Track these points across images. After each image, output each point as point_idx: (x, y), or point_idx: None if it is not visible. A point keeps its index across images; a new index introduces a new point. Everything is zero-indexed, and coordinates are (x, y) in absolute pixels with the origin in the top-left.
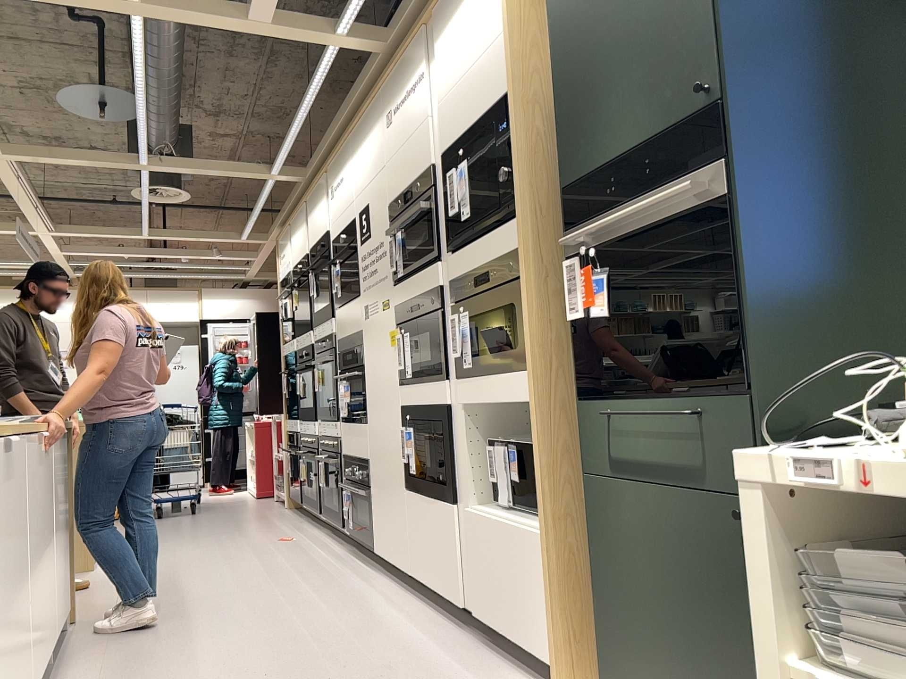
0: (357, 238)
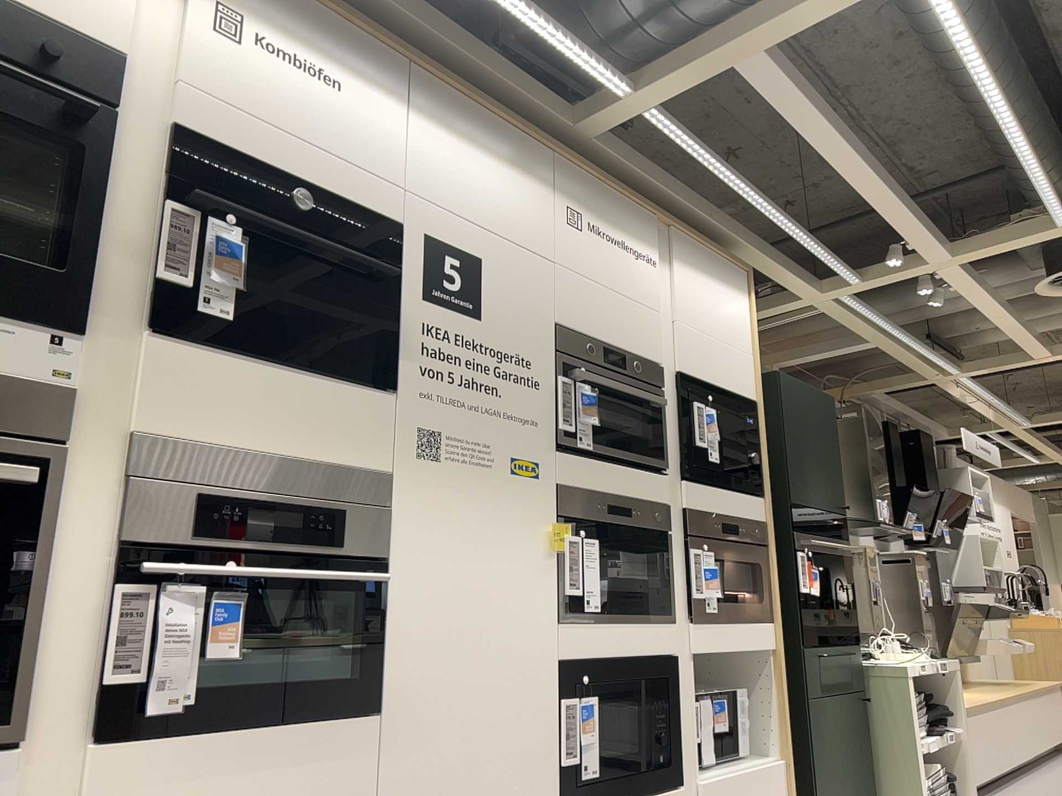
0: (408, 272)
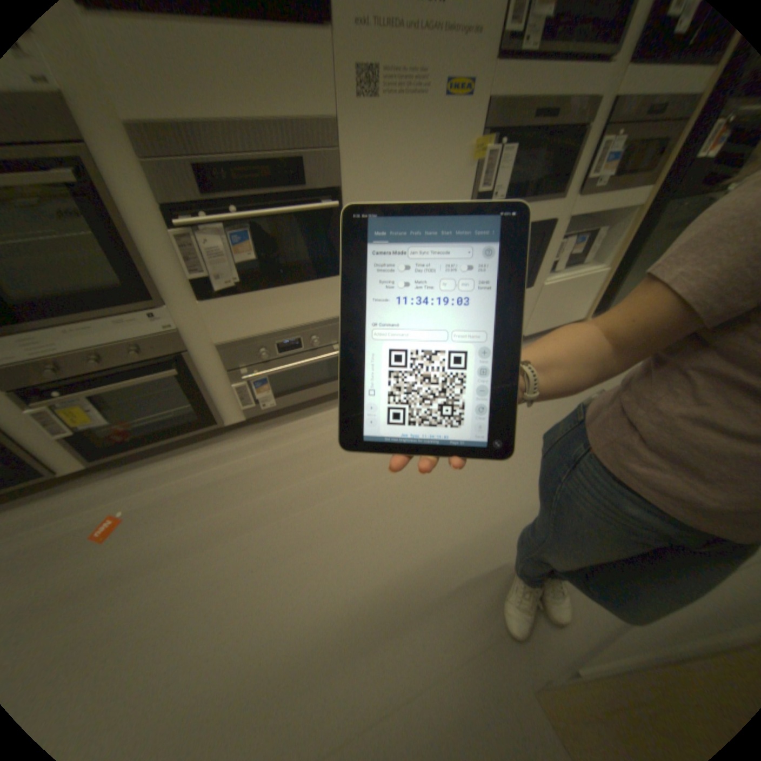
0: None
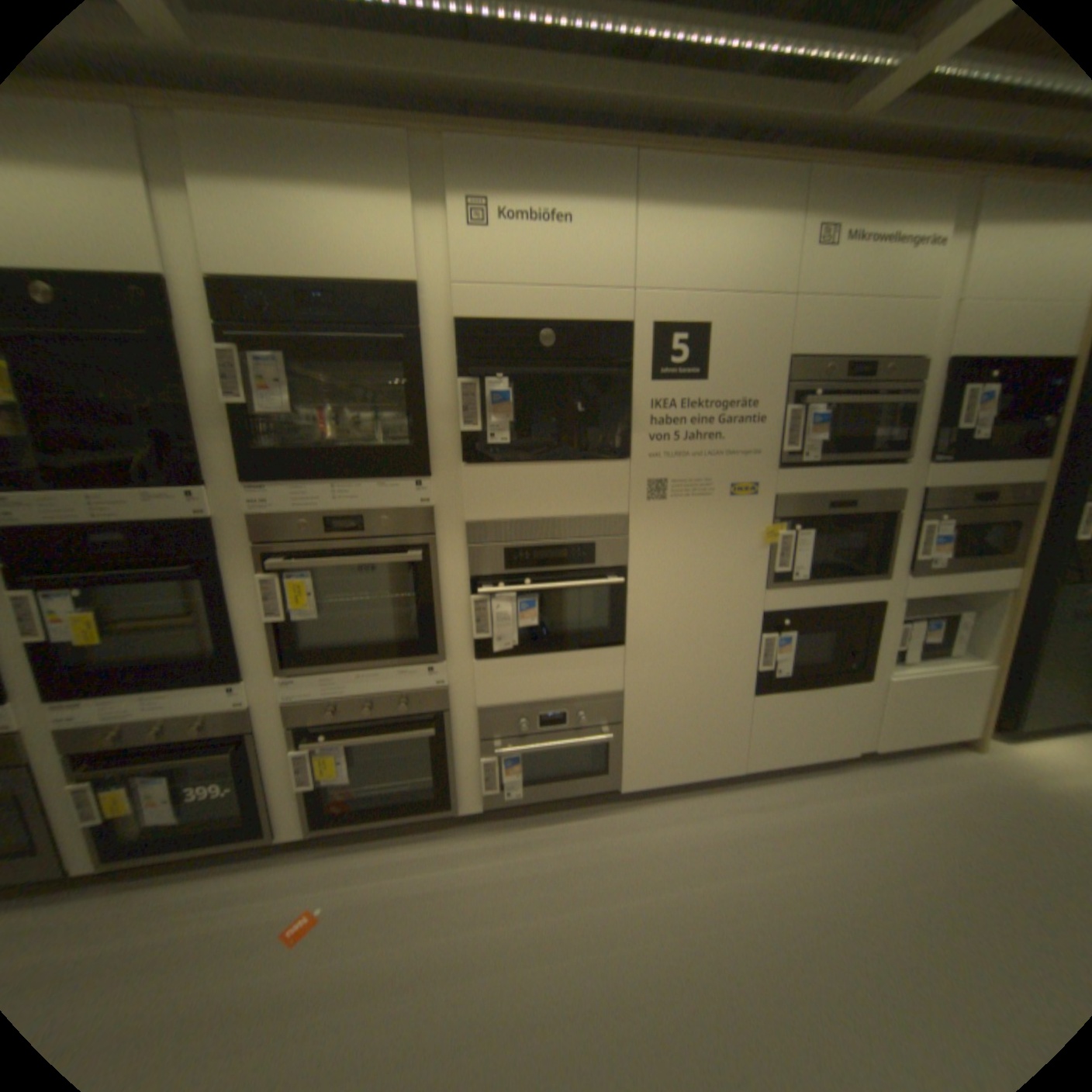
0: (638, 364)
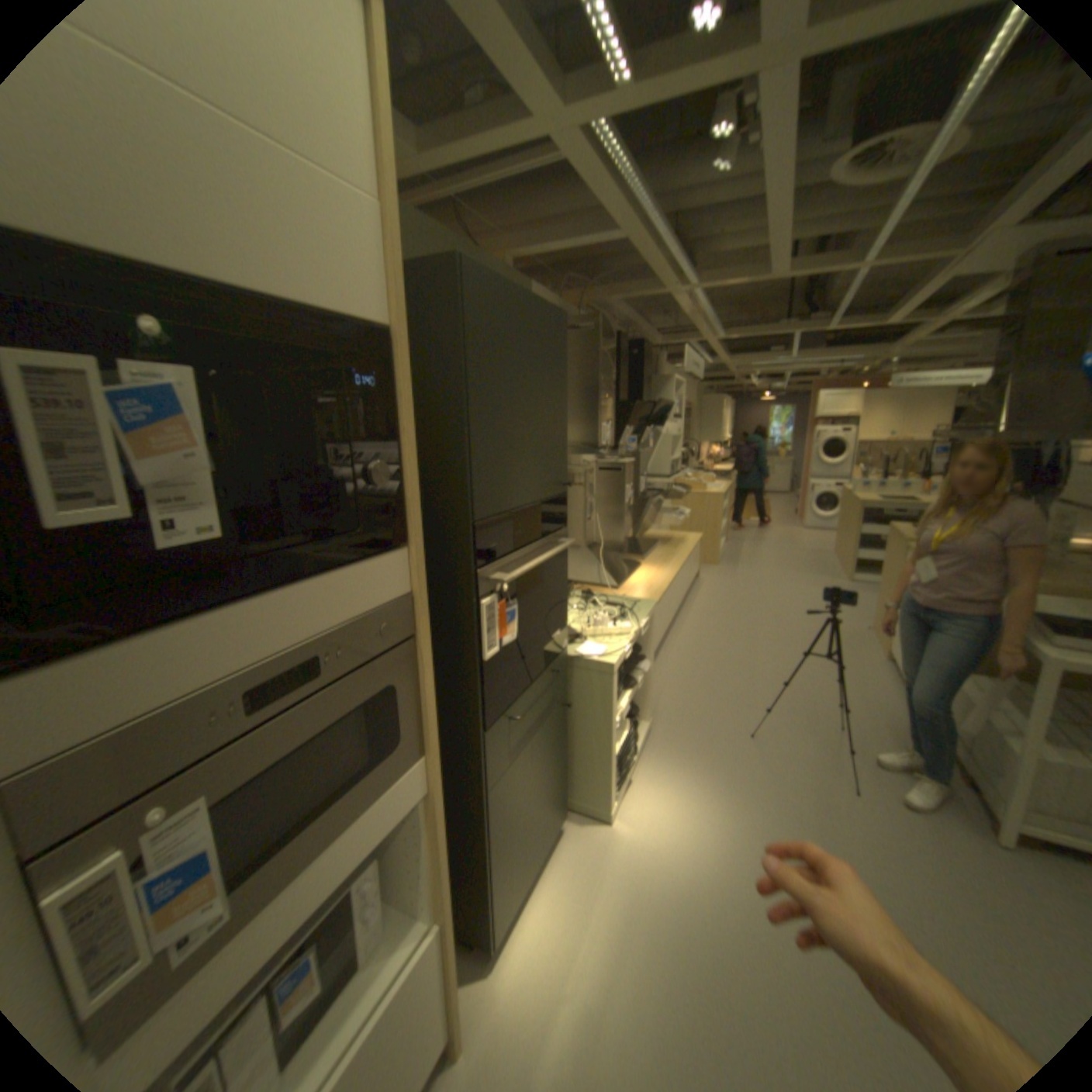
0: None
